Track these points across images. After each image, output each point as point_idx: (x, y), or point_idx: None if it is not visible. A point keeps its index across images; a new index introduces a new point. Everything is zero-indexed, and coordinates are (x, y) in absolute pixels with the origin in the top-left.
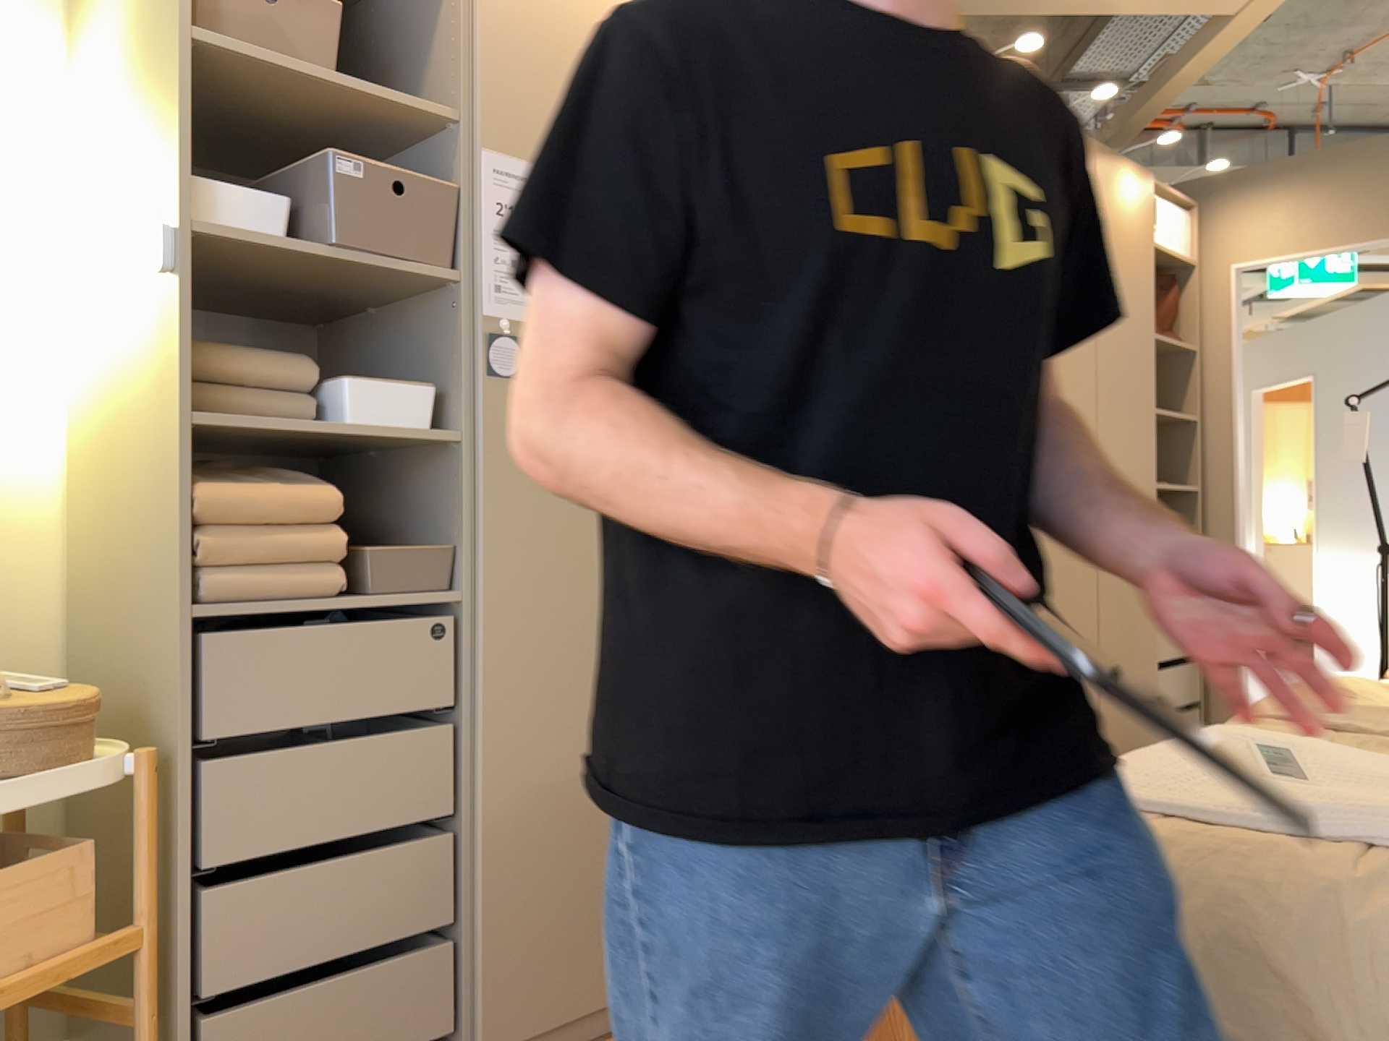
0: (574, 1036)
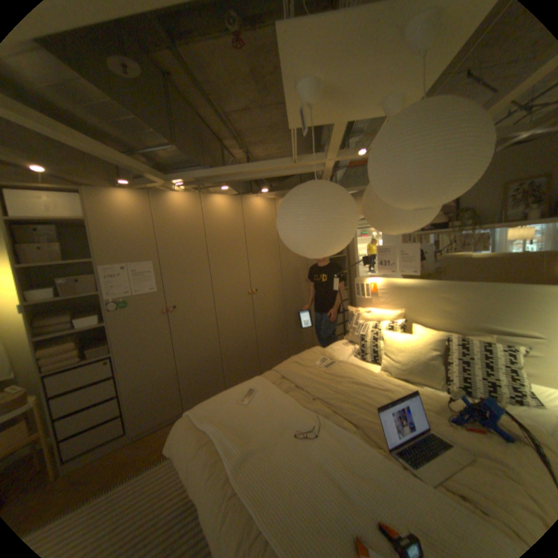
0: (160, 427)
